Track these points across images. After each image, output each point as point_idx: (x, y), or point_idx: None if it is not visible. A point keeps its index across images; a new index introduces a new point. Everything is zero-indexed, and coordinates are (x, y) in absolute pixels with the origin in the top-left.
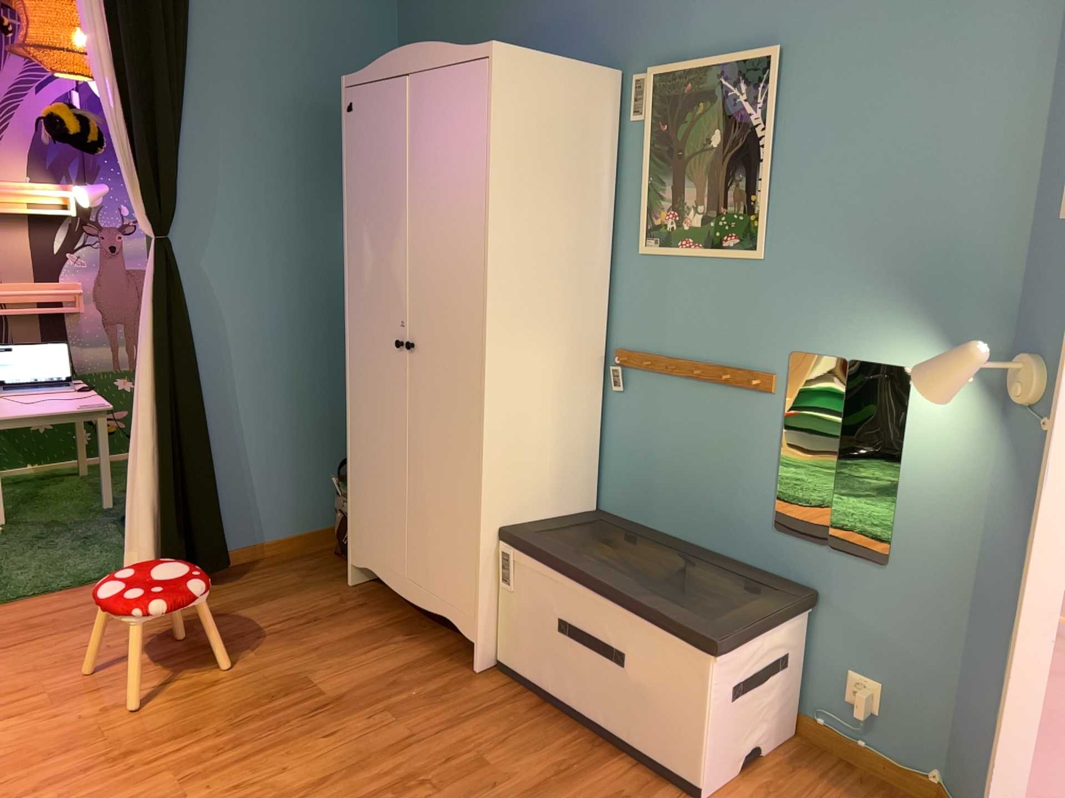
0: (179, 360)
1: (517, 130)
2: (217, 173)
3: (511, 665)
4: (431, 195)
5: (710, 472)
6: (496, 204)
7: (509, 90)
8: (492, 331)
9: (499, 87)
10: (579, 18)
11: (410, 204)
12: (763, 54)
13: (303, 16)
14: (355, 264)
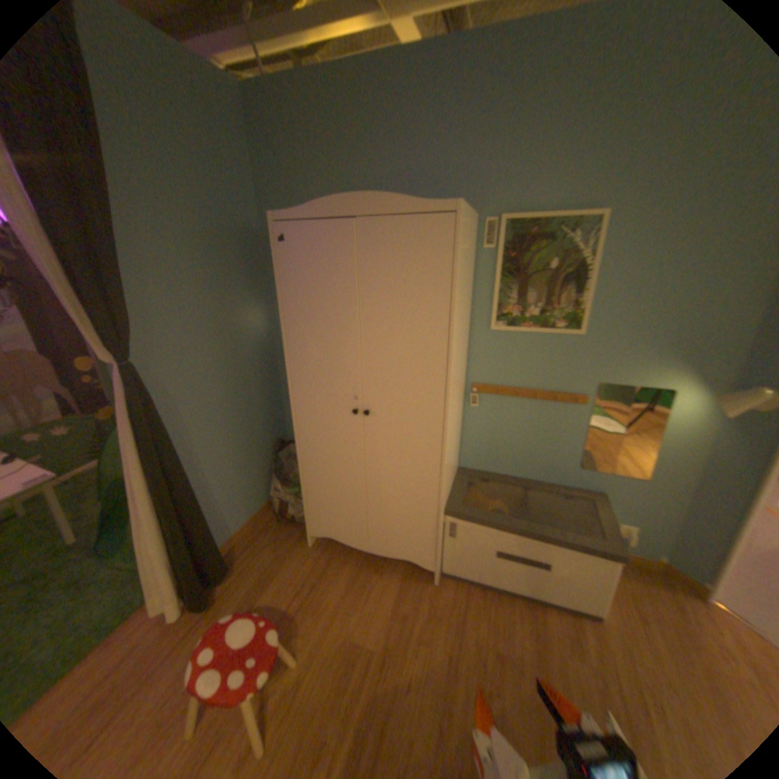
0: (169, 458)
1: (463, 265)
2: (149, 294)
3: (459, 575)
4: (368, 307)
5: (540, 444)
6: (456, 320)
7: (463, 236)
8: (451, 403)
9: (462, 235)
10: (436, 172)
11: (360, 316)
12: (599, 211)
13: (188, 149)
14: (299, 356)
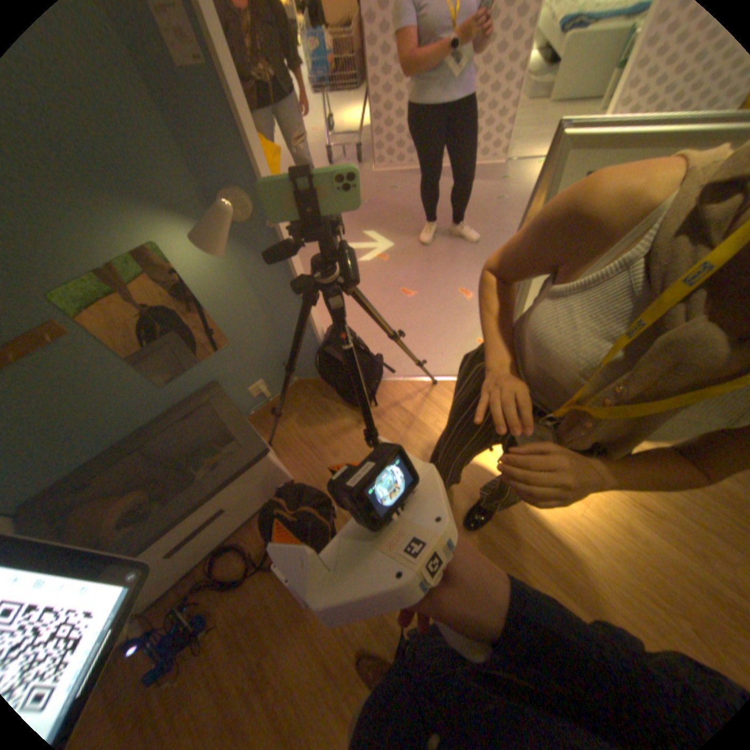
0: None
1: None
2: None
3: (152, 602)
4: None
5: (82, 410)
6: None
7: None
8: None
9: None
10: None
11: None
12: None
13: None
14: None
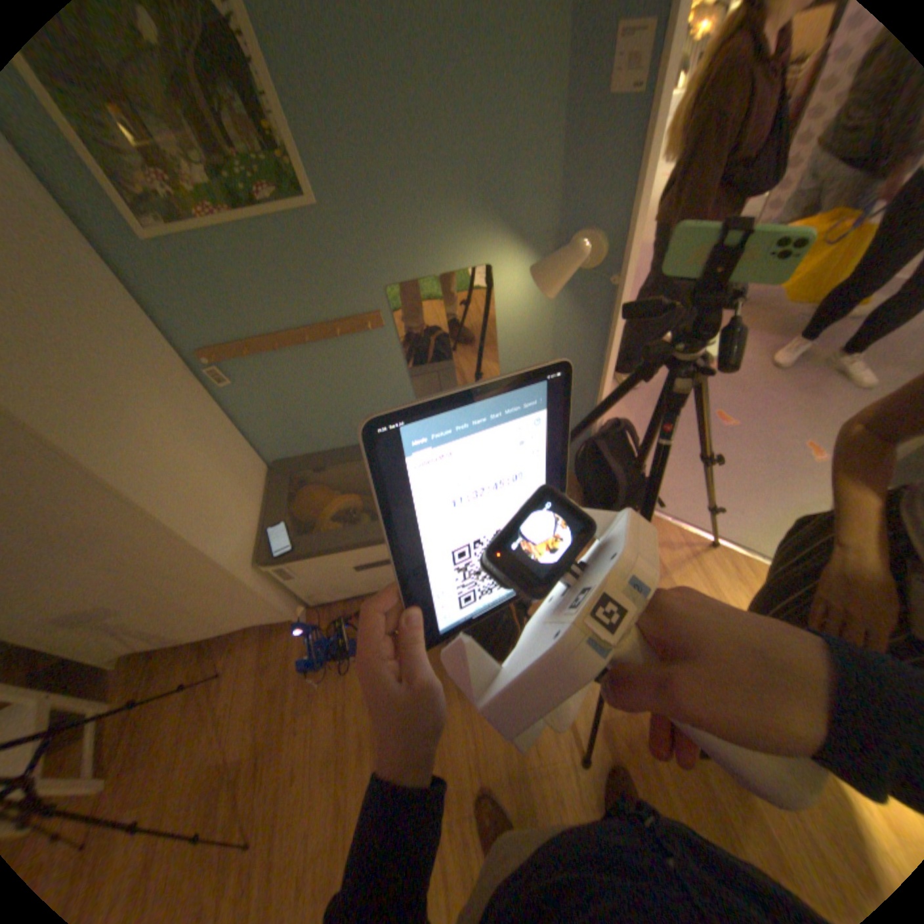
0: None
1: None
2: None
3: (324, 603)
4: None
5: (356, 402)
6: None
7: None
8: (94, 459)
9: None
10: None
11: None
12: None
13: None
14: None
